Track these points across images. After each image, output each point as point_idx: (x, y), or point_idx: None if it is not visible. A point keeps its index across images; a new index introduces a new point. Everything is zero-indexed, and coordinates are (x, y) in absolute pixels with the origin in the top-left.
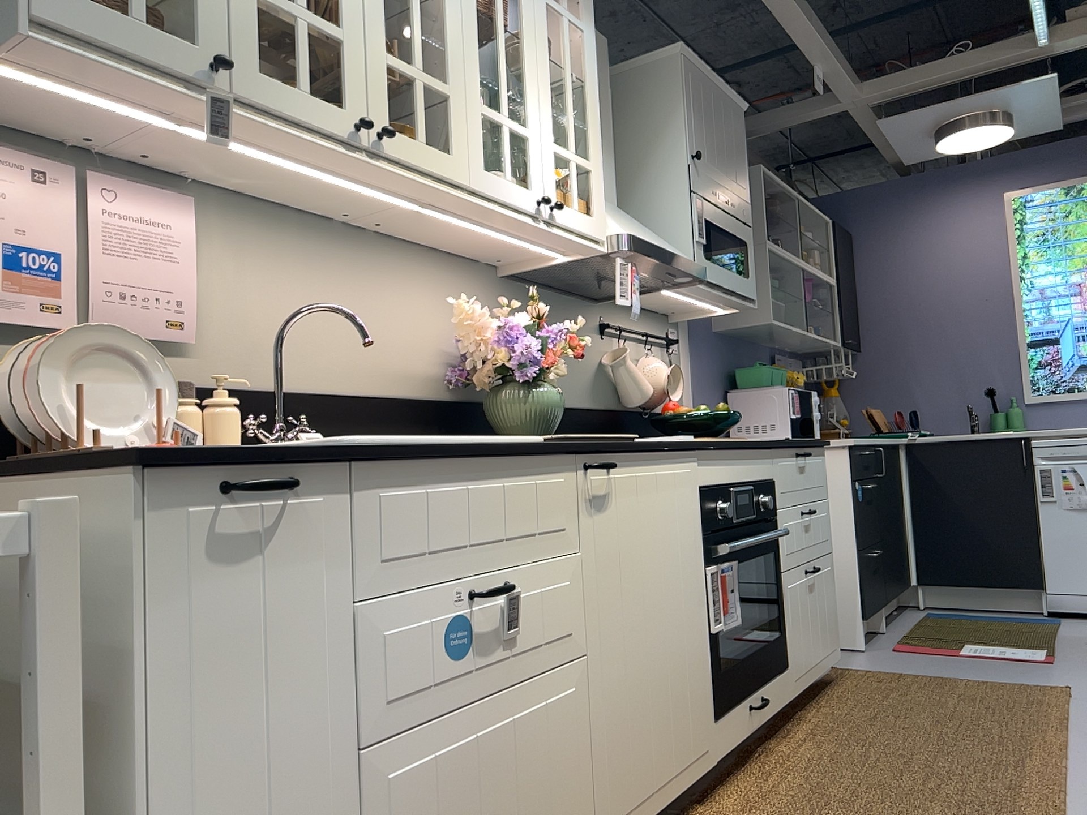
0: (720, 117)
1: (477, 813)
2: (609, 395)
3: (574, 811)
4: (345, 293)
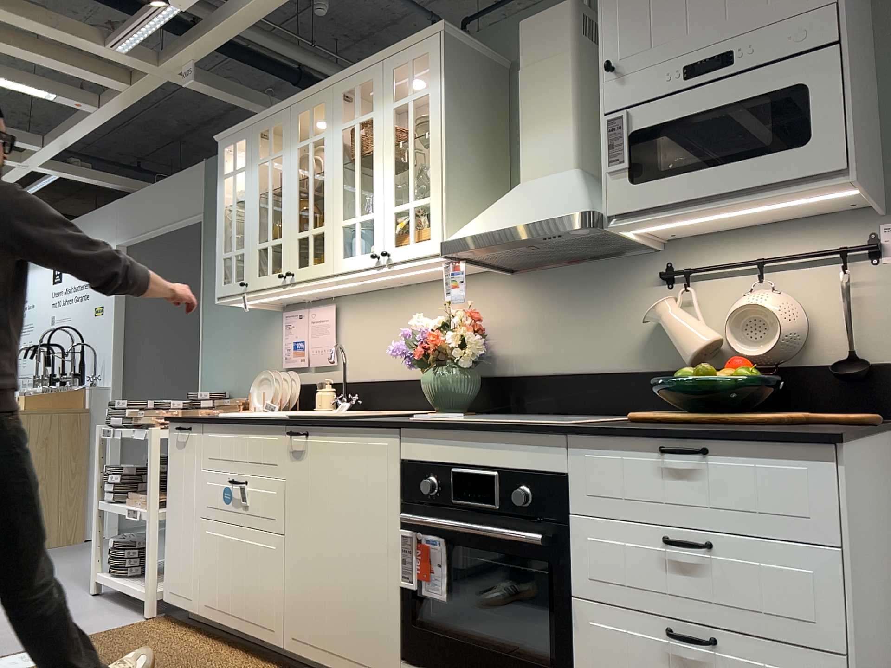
0: None
1: (230, 568)
2: (675, 353)
3: (271, 608)
4: (397, 324)
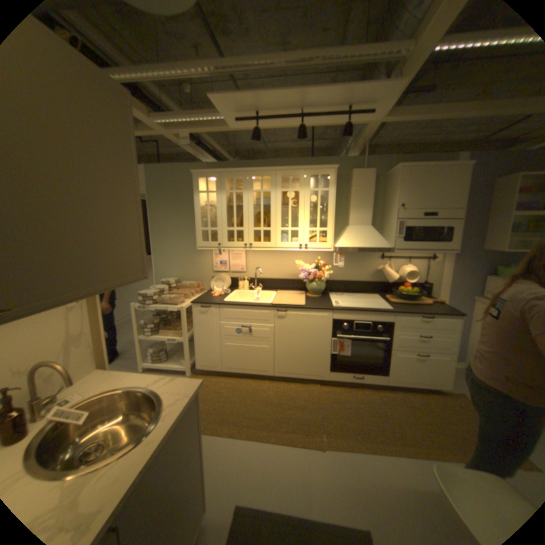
0: (436, 179)
1: (243, 355)
2: (382, 277)
3: (268, 365)
4: (278, 259)
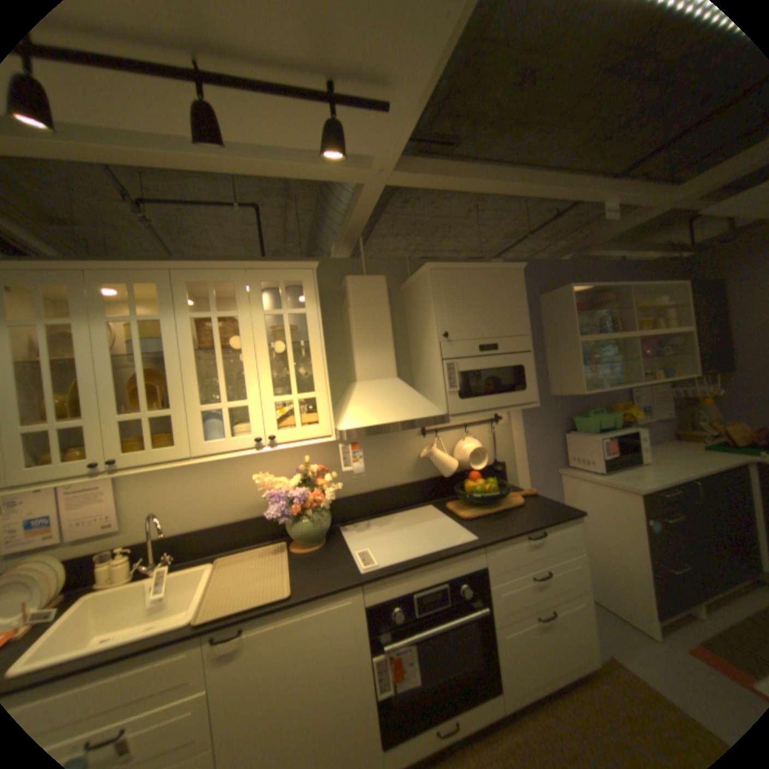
0: (482, 290)
1: None
2: (429, 470)
3: None
4: (209, 478)
